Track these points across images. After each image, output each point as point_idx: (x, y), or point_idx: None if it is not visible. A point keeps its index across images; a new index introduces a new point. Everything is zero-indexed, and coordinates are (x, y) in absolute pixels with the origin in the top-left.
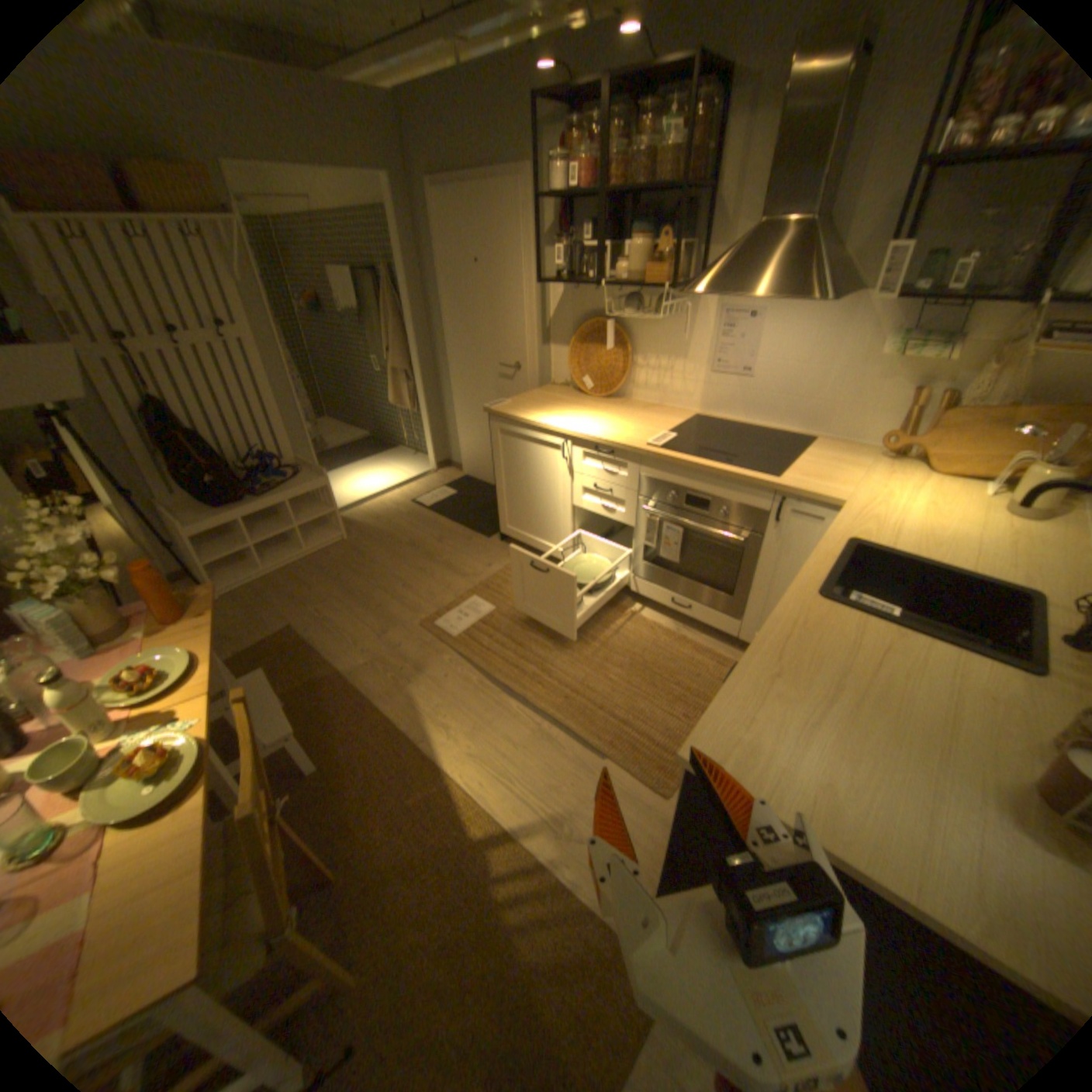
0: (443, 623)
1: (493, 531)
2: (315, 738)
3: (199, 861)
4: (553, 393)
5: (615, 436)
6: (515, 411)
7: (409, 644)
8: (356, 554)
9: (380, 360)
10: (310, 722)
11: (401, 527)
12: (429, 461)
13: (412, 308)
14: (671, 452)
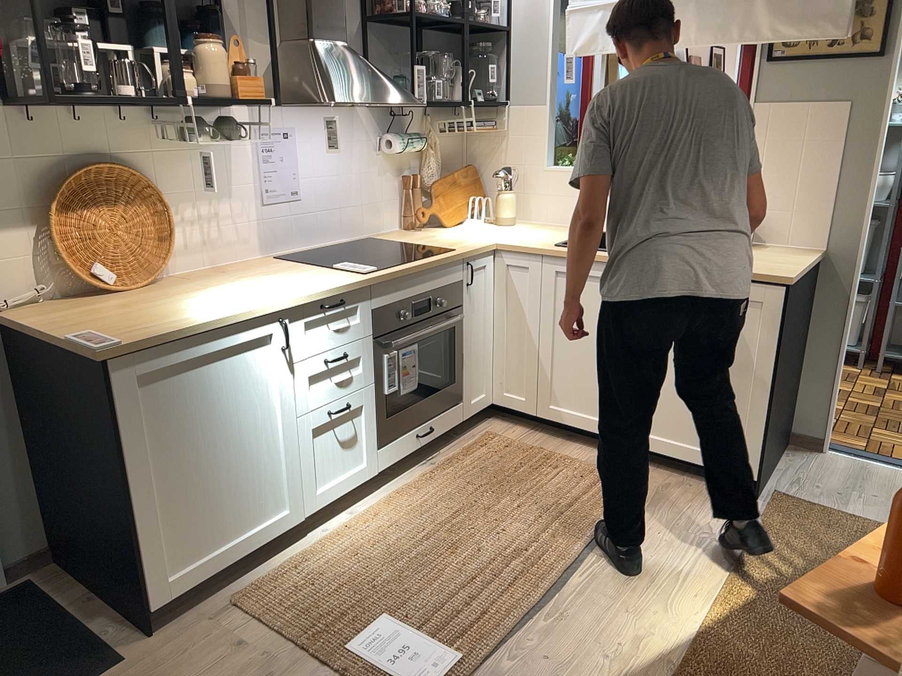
0: None
1: (98, 654)
2: None
3: None
4: (69, 311)
5: (326, 283)
6: (158, 328)
7: None
8: None
9: None
10: None
11: None
12: None
13: None
14: (390, 268)
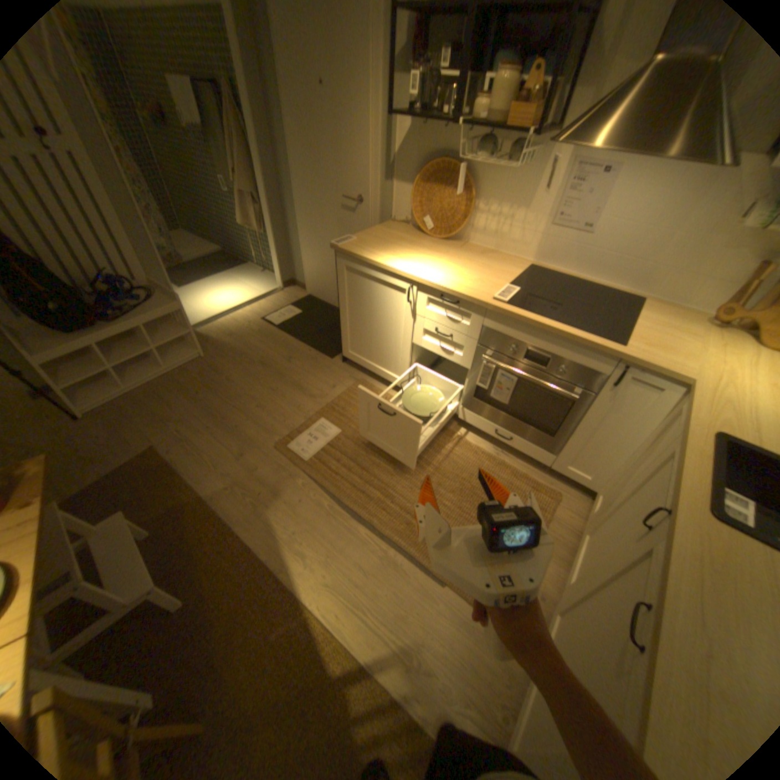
0: (295, 446)
1: (335, 352)
2: (181, 570)
3: None
4: (396, 231)
5: (462, 285)
6: (362, 250)
7: (265, 468)
8: (213, 372)
9: (227, 179)
10: (175, 552)
11: (253, 345)
12: (276, 279)
13: (256, 129)
14: (519, 309)
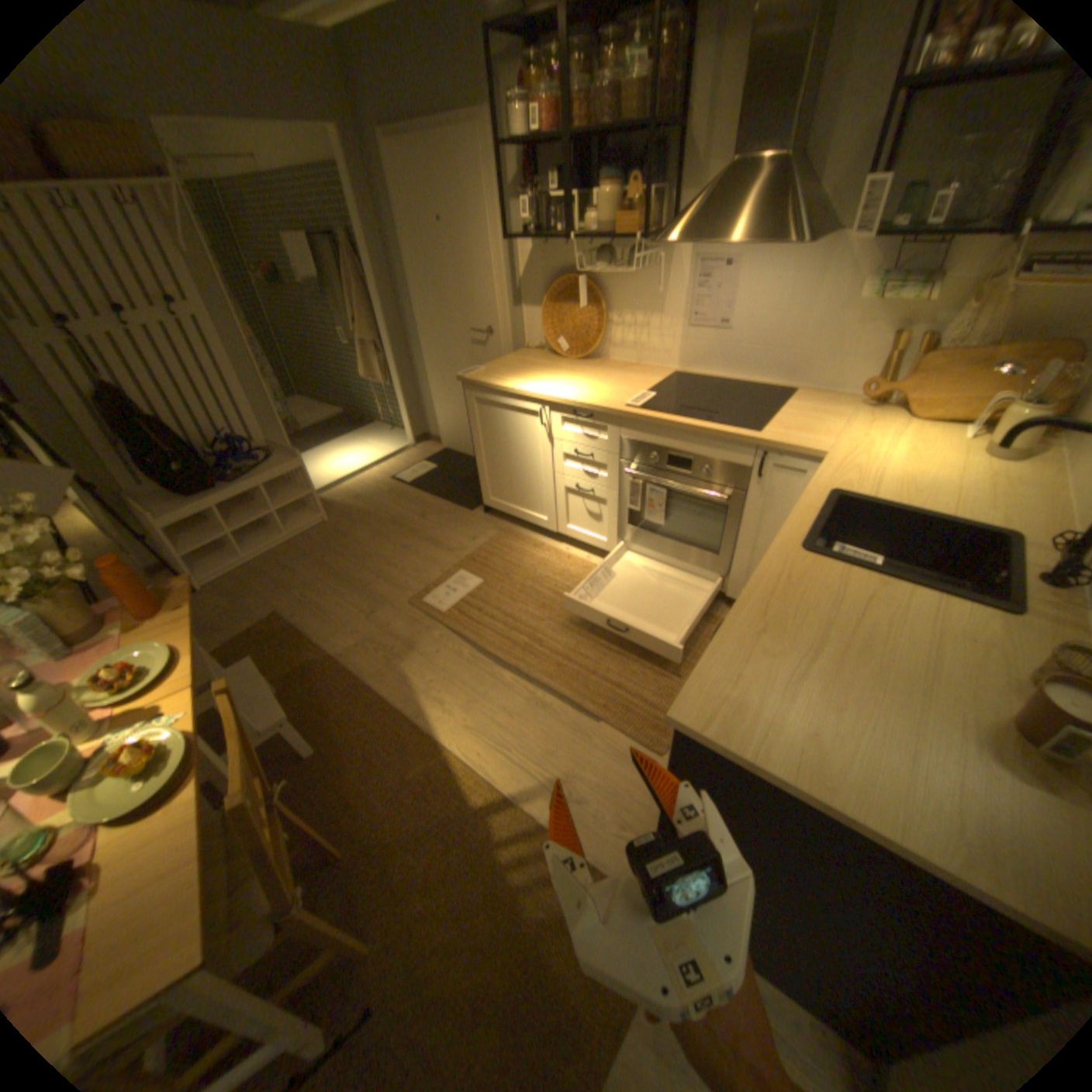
0: (431, 600)
1: (476, 504)
2: (310, 722)
3: (195, 854)
4: (528, 358)
5: (593, 399)
6: (490, 379)
7: (398, 623)
8: (337, 536)
9: (346, 332)
10: (303, 706)
11: (382, 505)
12: (406, 436)
13: (375, 275)
14: (651, 412)
